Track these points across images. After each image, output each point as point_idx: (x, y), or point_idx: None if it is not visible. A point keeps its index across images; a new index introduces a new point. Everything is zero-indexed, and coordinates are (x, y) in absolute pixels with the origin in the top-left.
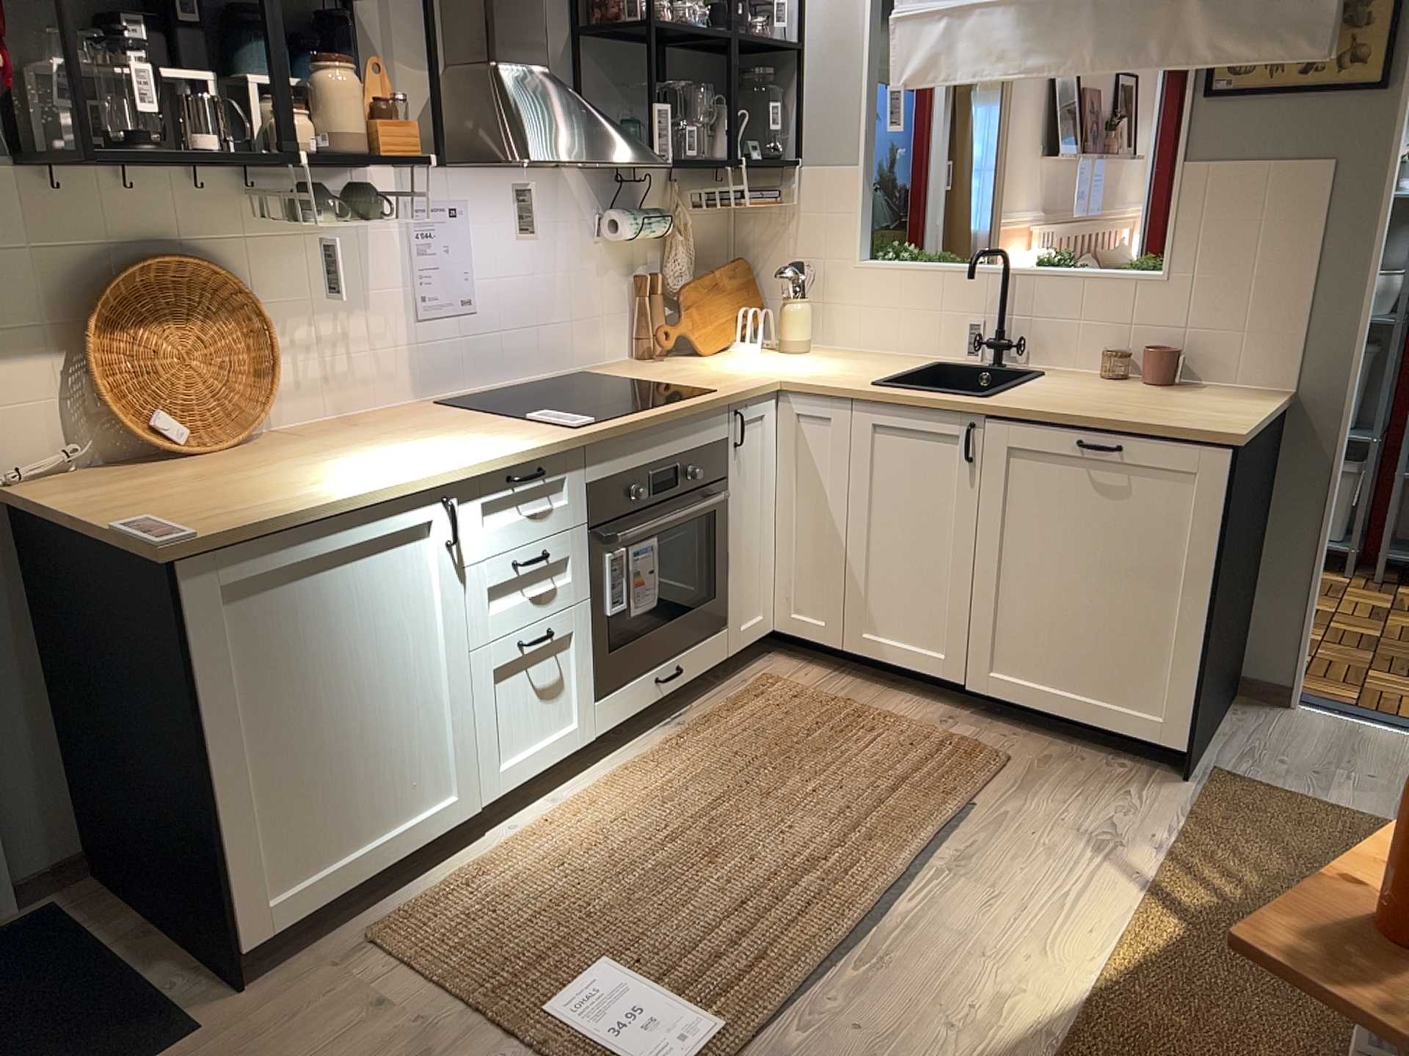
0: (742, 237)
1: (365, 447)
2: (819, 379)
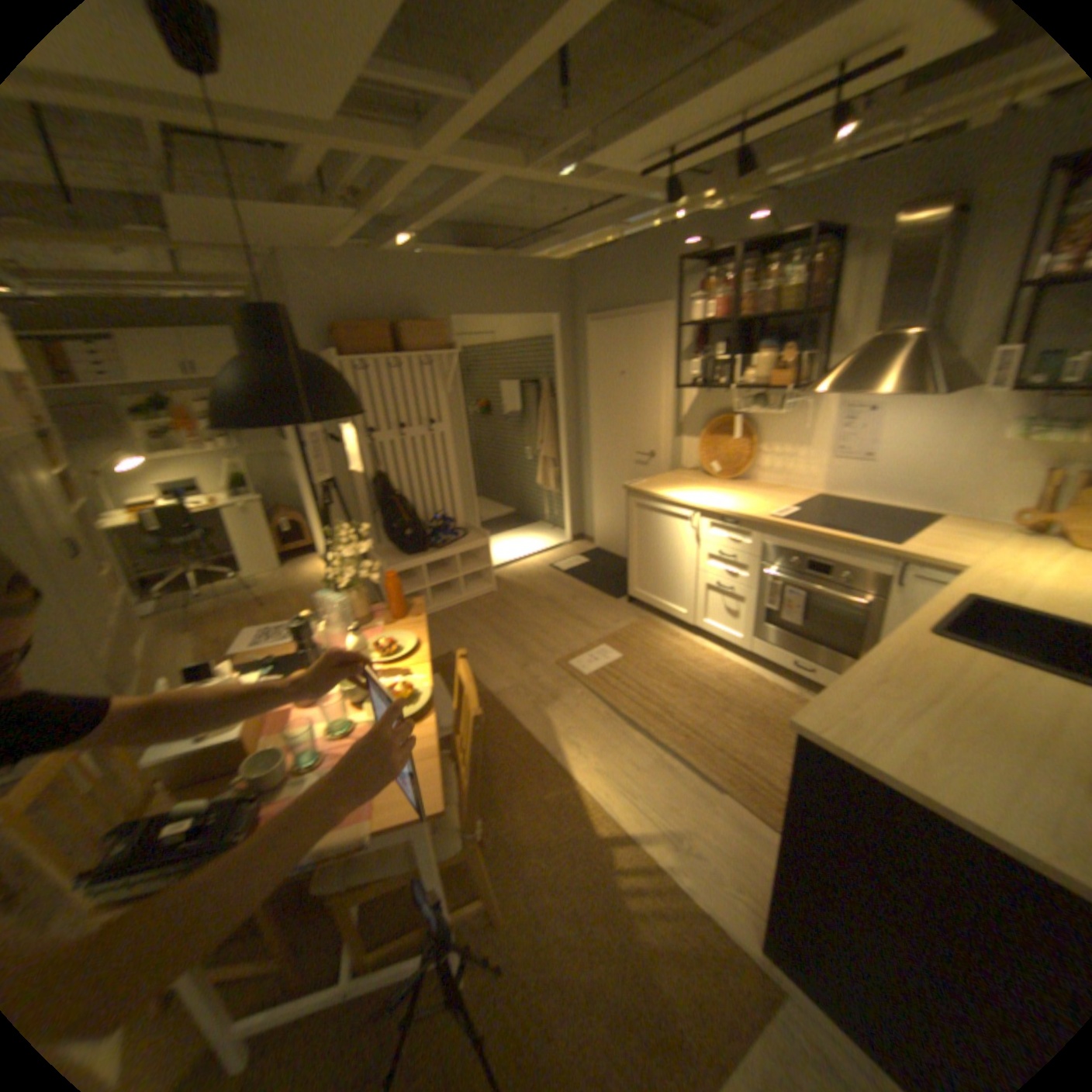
0: None
1: (733, 492)
2: (980, 579)
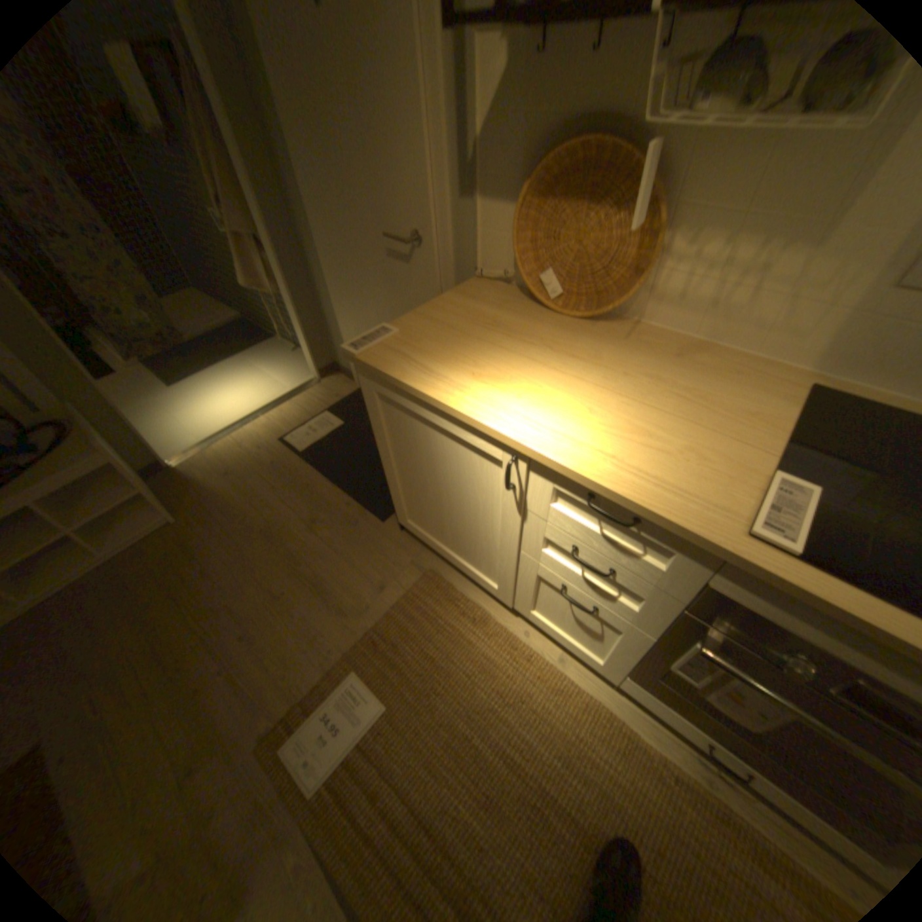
0: None
1: (602, 373)
2: None
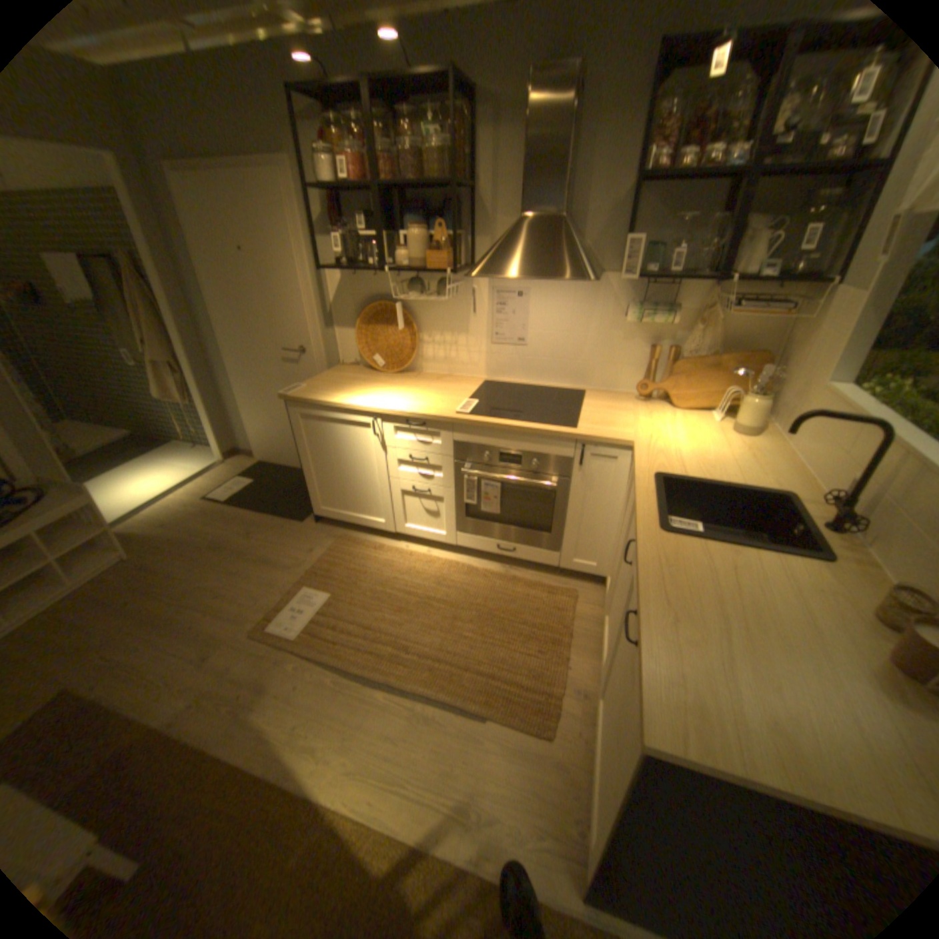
0: (793, 335)
1: (406, 388)
2: (647, 453)
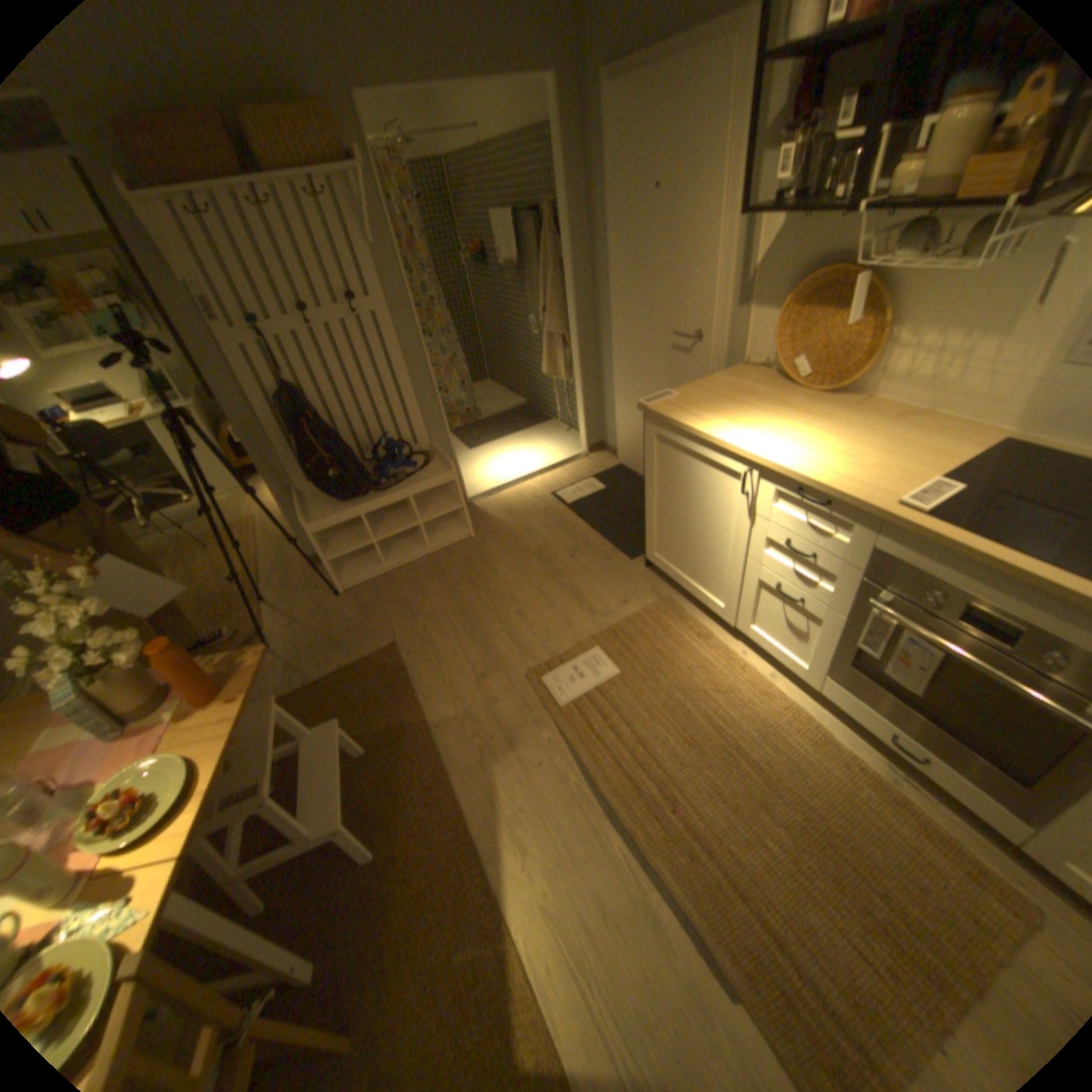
0: None
1: (827, 424)
2: None
